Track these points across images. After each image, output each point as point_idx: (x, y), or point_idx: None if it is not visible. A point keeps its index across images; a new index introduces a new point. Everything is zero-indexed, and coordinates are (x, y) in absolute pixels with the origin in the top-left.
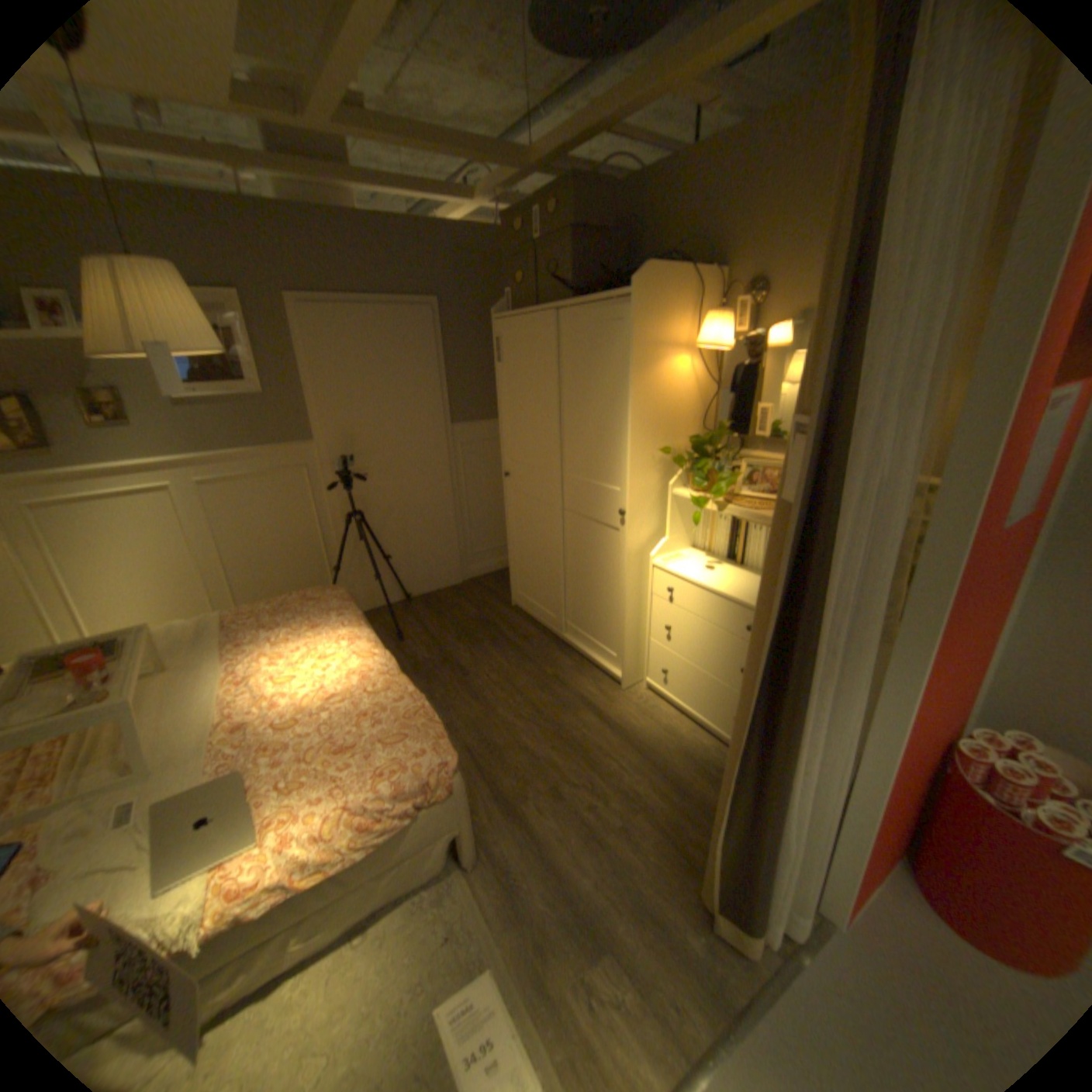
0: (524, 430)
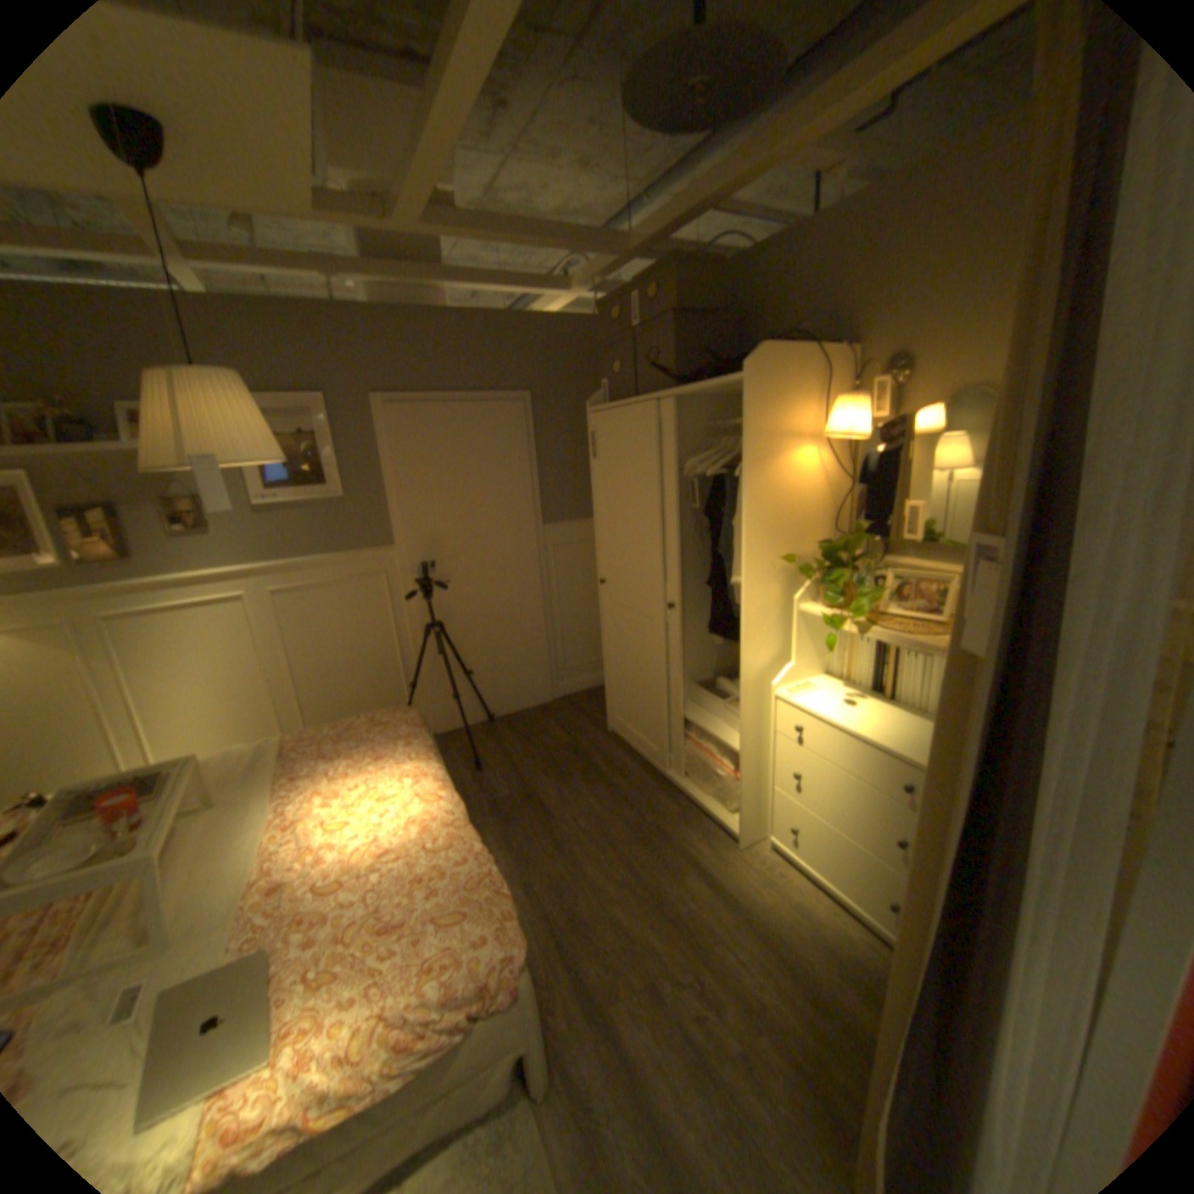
0: (622, 532)
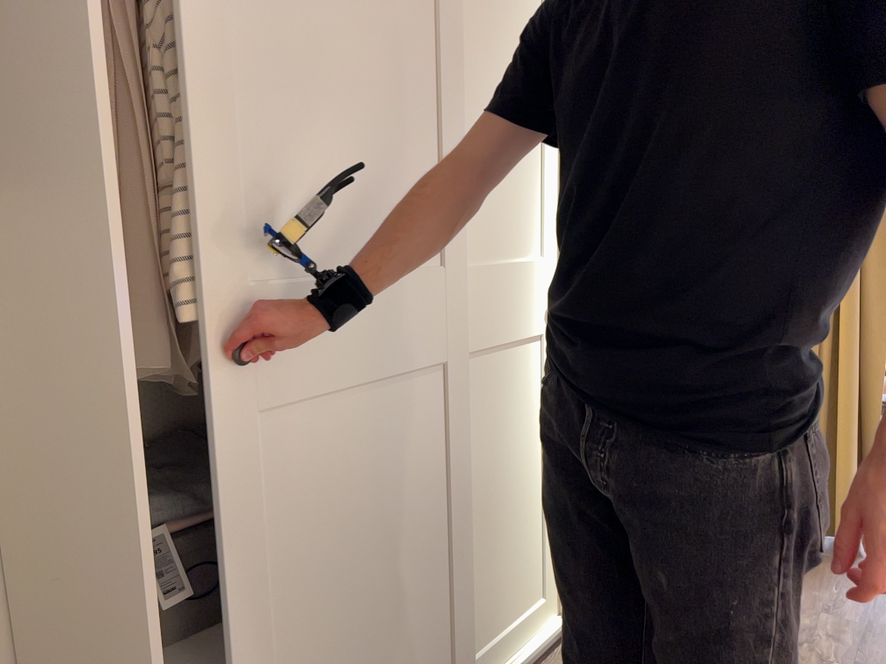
0: (287, 137)
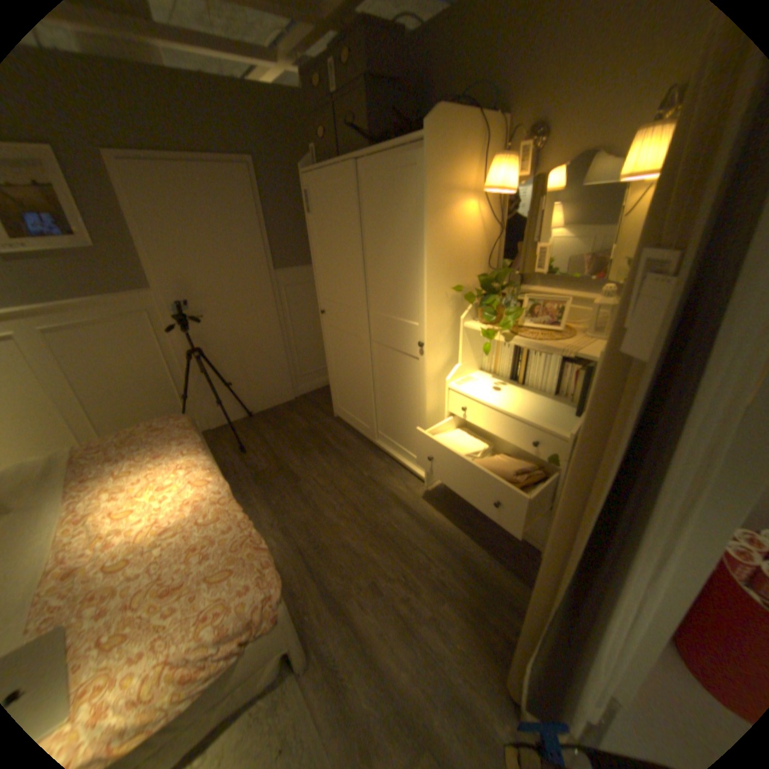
0: (334, 272)
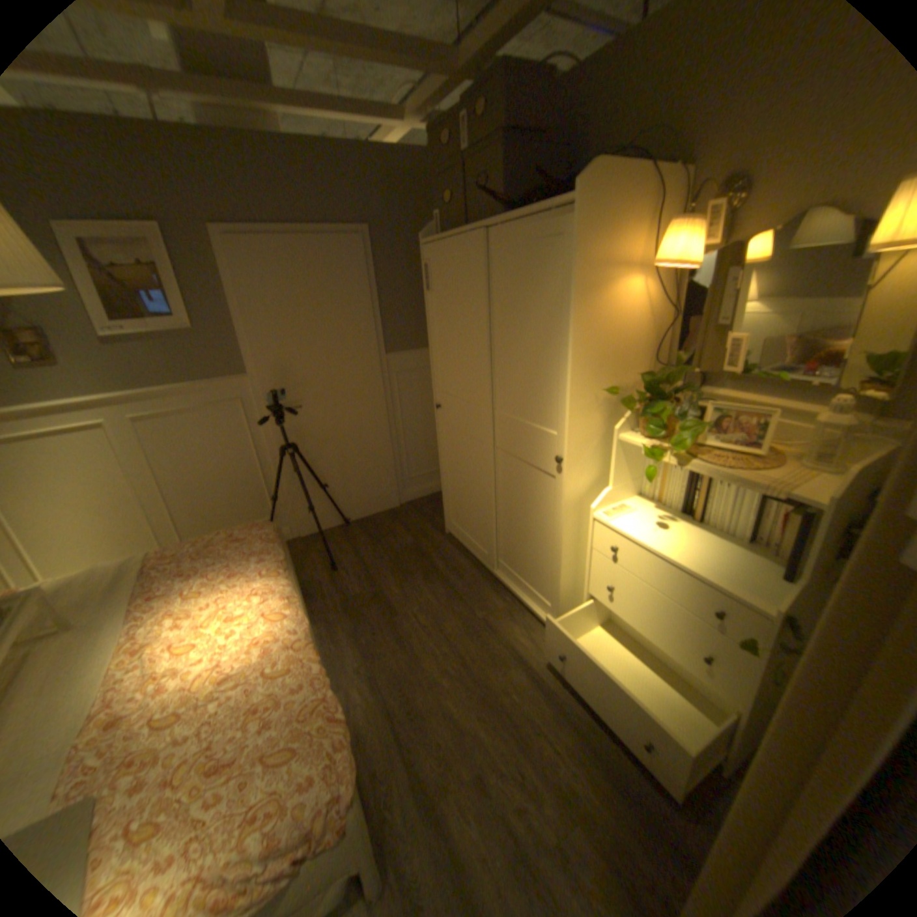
0: (454, 361)
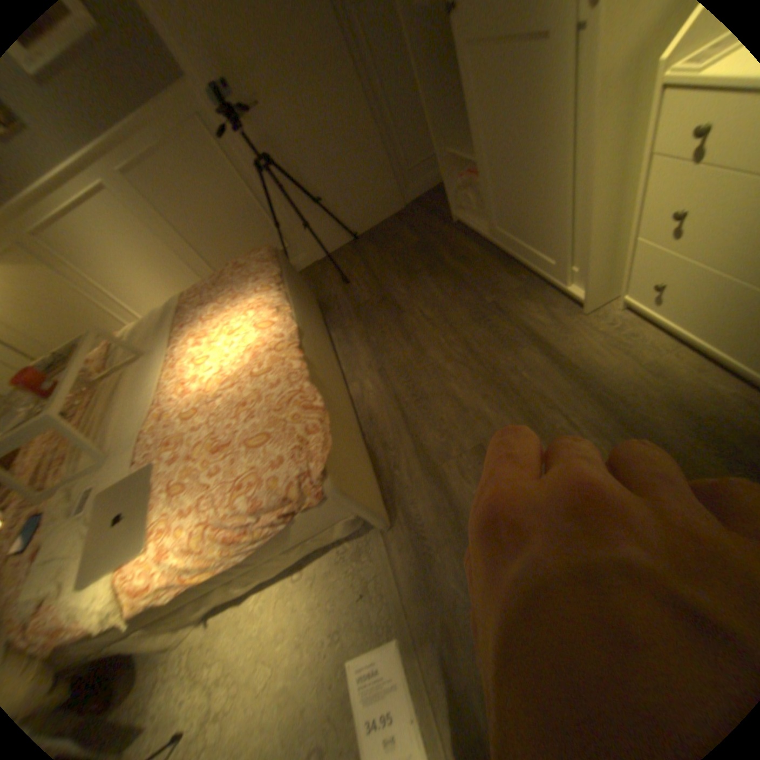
0: None
